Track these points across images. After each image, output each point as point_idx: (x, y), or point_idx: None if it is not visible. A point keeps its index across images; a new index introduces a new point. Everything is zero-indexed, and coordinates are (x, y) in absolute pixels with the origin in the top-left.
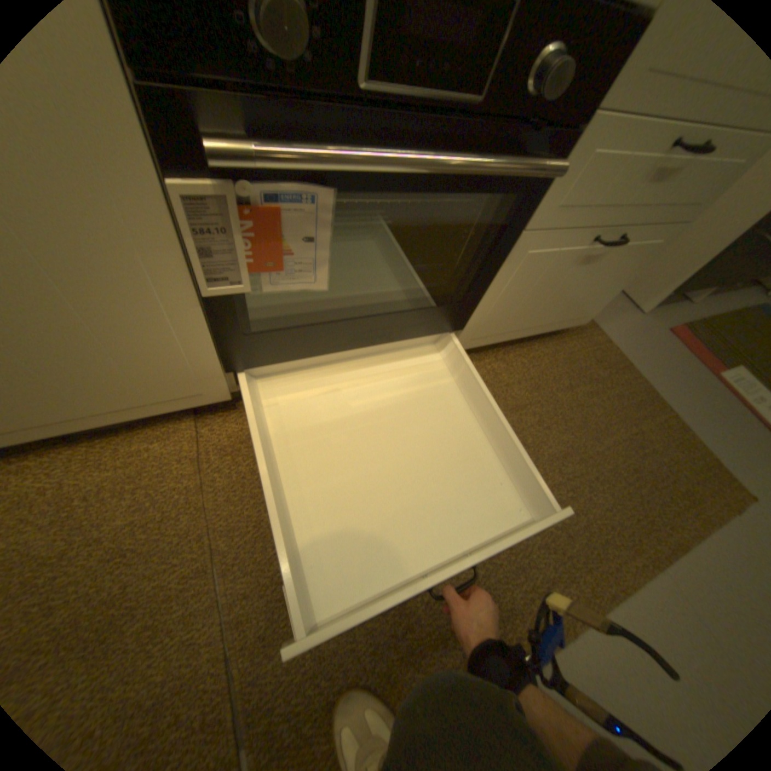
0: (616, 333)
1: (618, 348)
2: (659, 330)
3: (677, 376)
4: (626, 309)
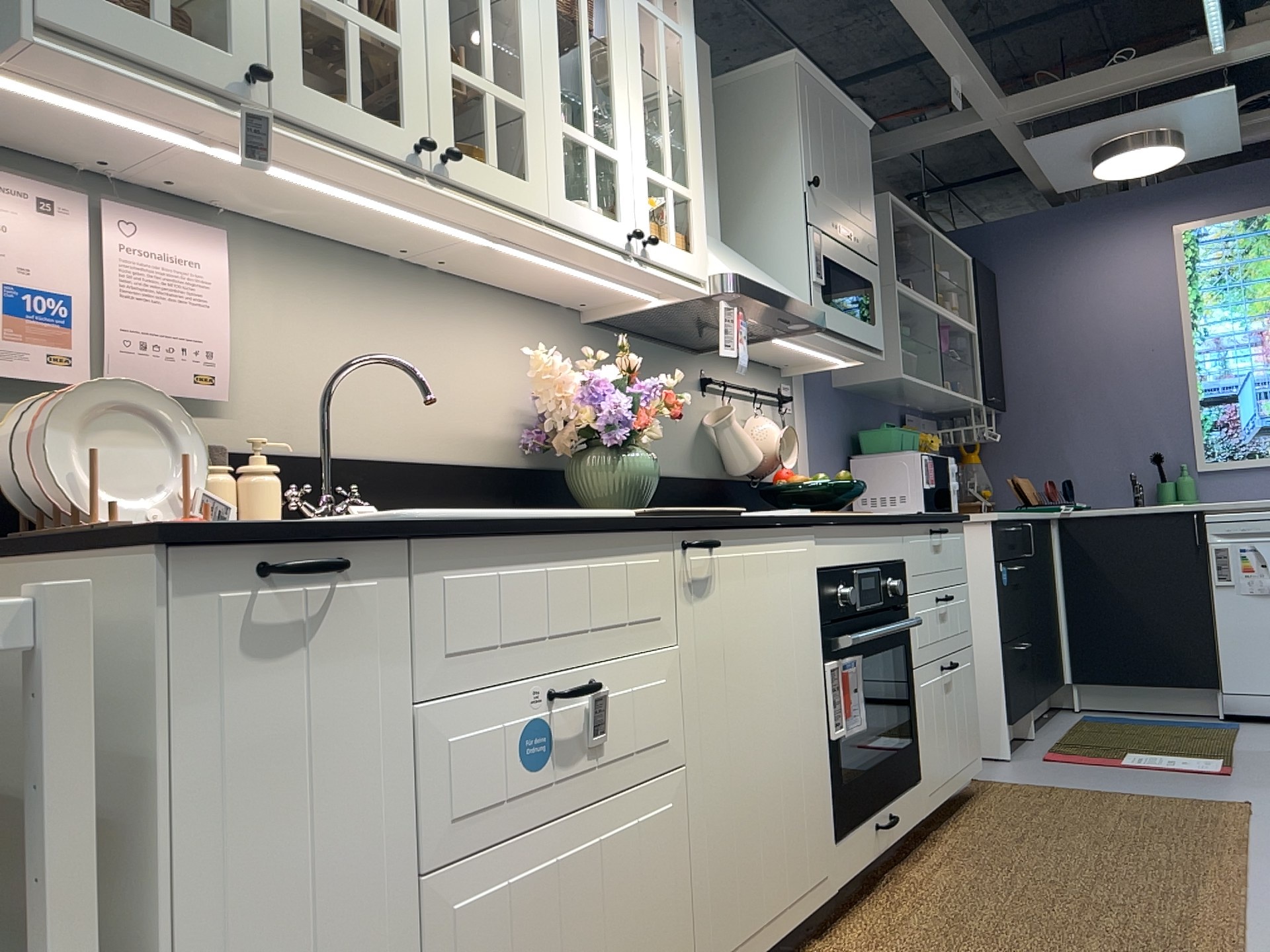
0: (1010, 778)
1: (1027, 783)
2: (1037, 763)
3: (1094, 777)
4: (992, 764)
